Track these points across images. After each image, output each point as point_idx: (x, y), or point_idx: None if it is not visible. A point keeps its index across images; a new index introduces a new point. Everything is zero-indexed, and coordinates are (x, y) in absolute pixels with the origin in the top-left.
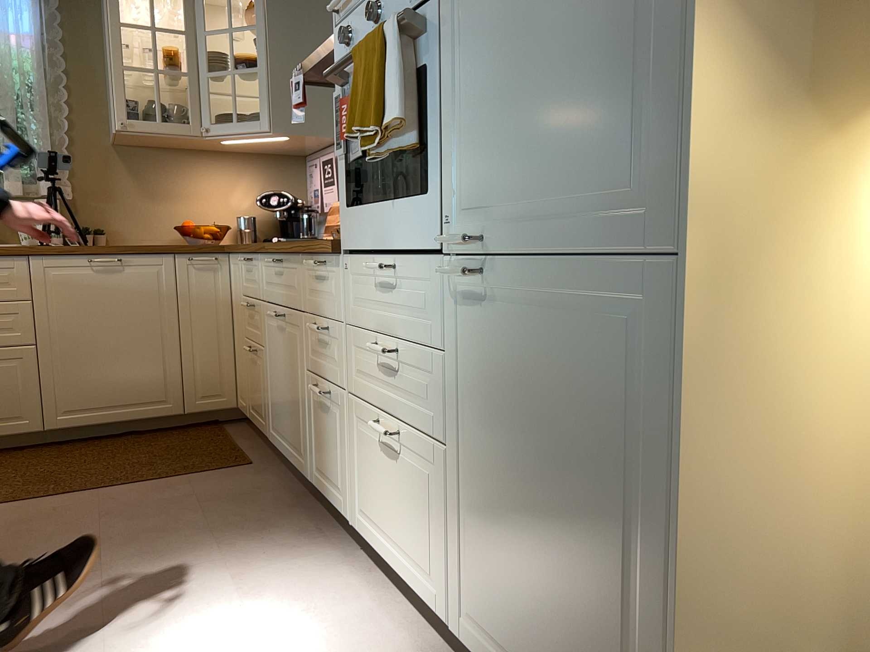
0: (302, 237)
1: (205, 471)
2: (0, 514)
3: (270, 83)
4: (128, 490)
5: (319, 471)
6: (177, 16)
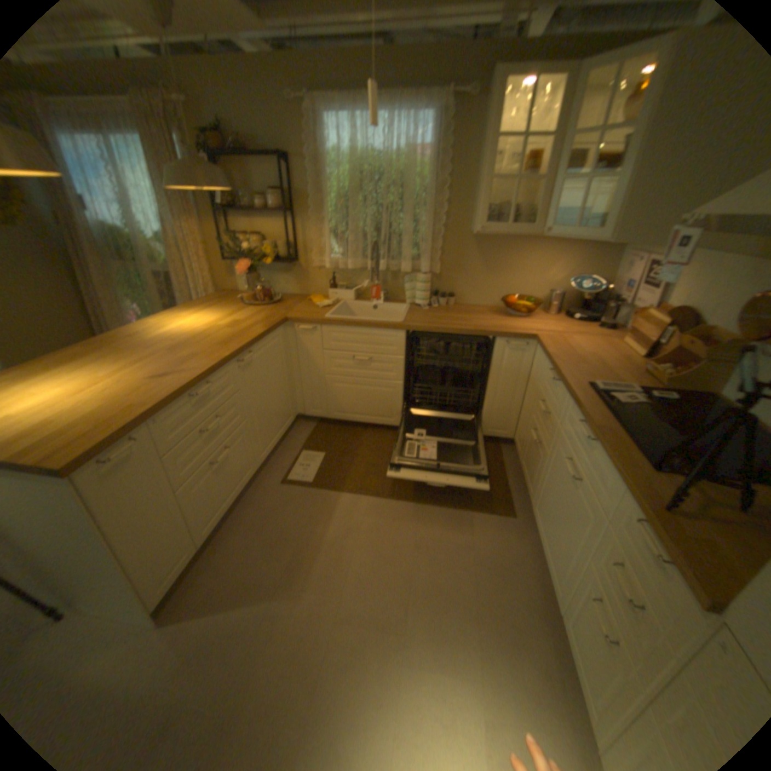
0: (603, 323)
1: (483, 512)
2: (368, 507)
3: (630, 190)
4: (434, 514)
5: (575, 637)
6: (551, 112)
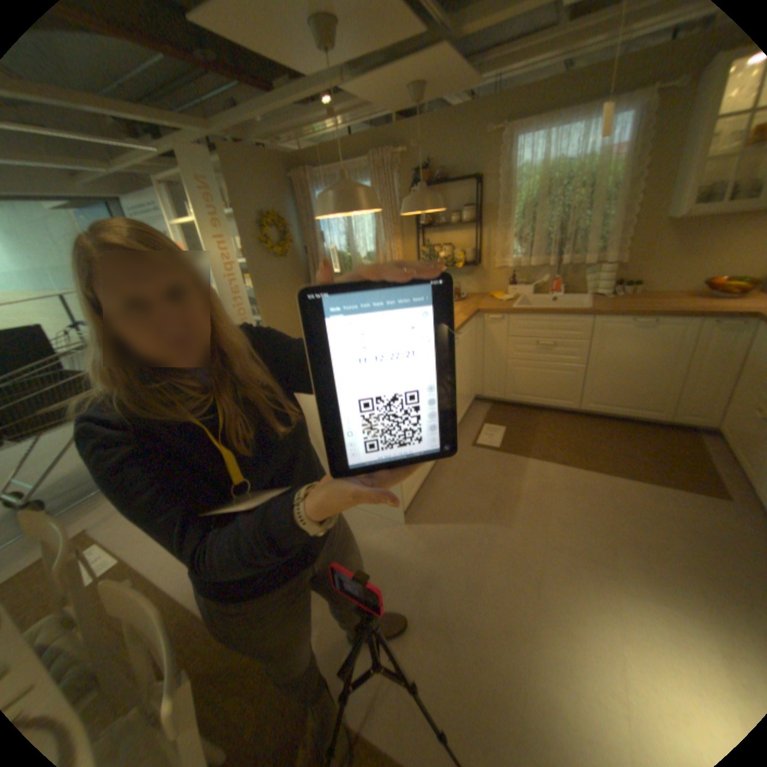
0: None
1: (687, 490)
2: (556, 472)
3: None
4: (629, 485)
5: None
6: None
